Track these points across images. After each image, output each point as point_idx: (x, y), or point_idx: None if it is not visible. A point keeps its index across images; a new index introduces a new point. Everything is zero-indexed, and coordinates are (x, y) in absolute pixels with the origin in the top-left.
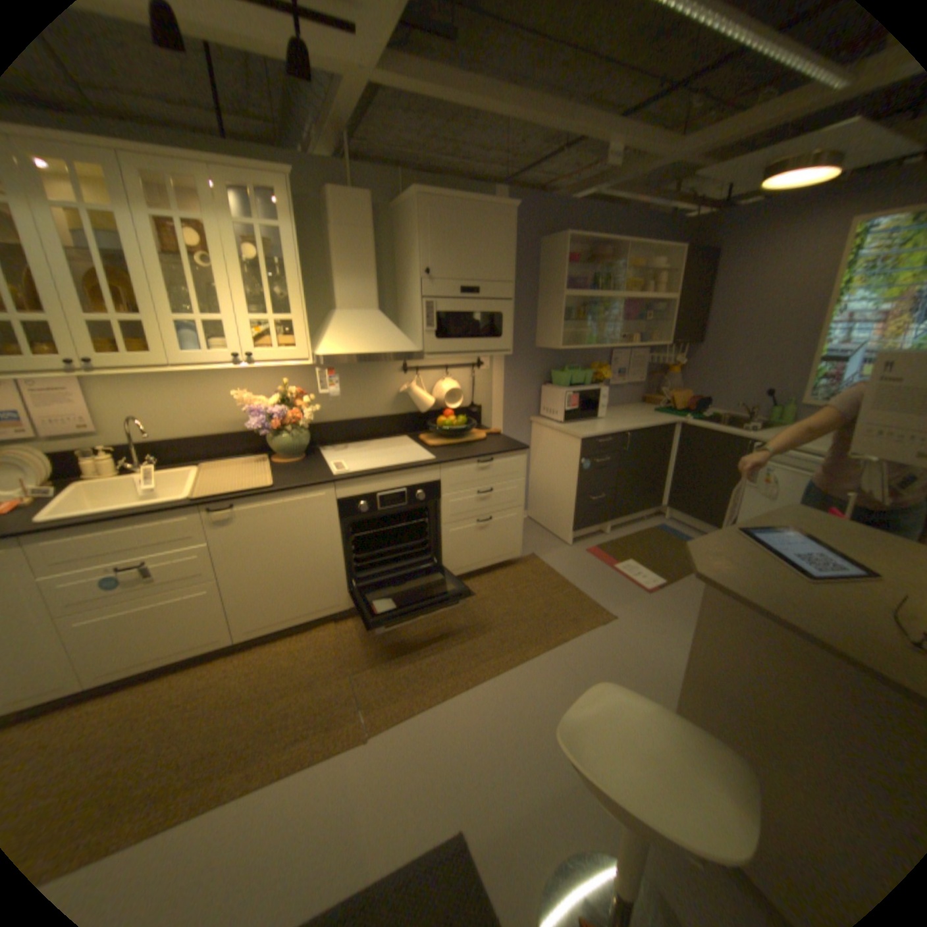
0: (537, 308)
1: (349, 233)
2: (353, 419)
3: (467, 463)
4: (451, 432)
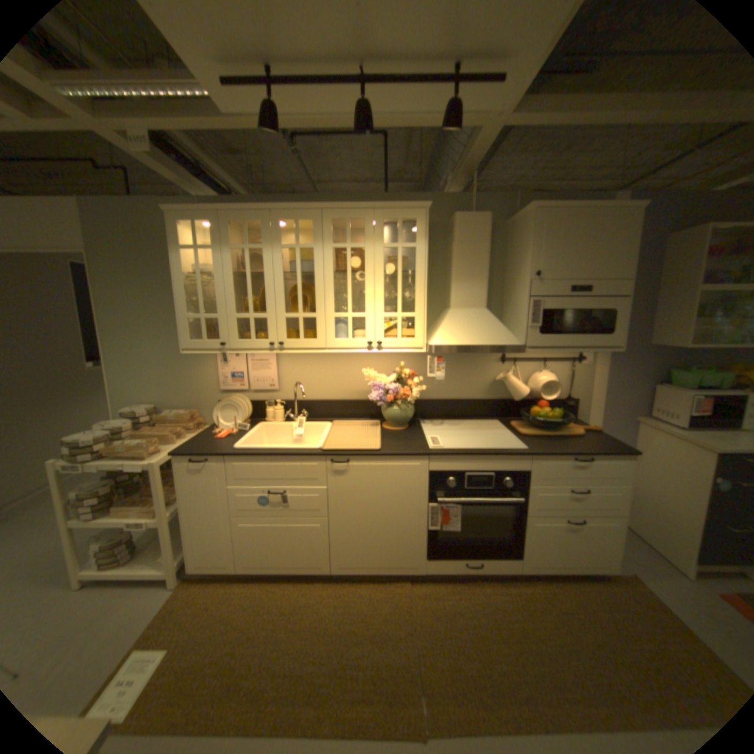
0: (658, 303)
1: (469, 246)
2: (450, 399)
3: (563, 459)
4: (545, 422)
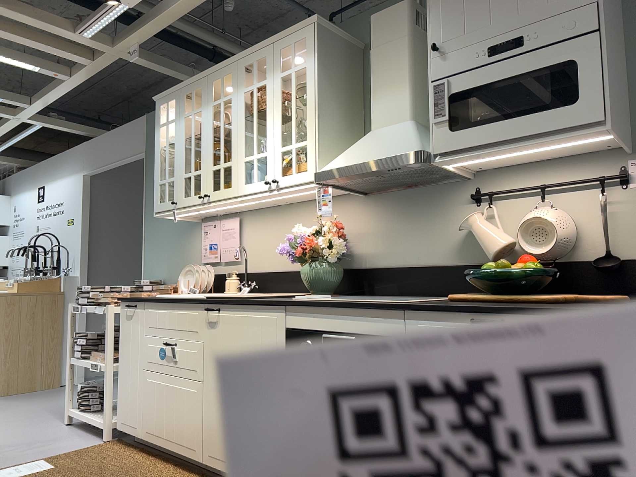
0: None
1: (384, 50)
2: (406, 265)
3: (452, 318)
4: (494, 280)
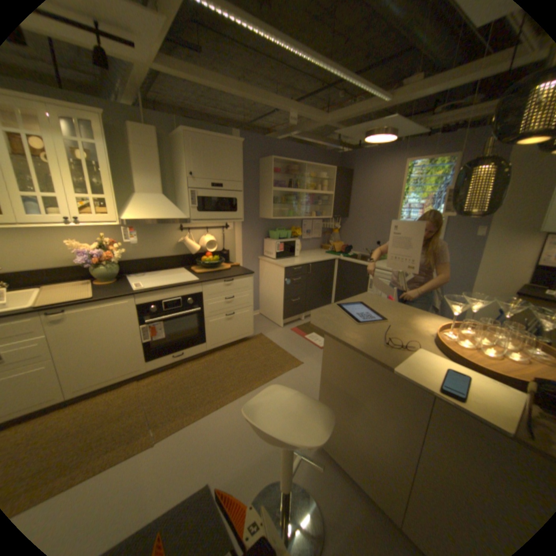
0: (259, 196)
1: (142, 149)
2: (148, 258)
3: (218, 282)
4: (209, 264)
